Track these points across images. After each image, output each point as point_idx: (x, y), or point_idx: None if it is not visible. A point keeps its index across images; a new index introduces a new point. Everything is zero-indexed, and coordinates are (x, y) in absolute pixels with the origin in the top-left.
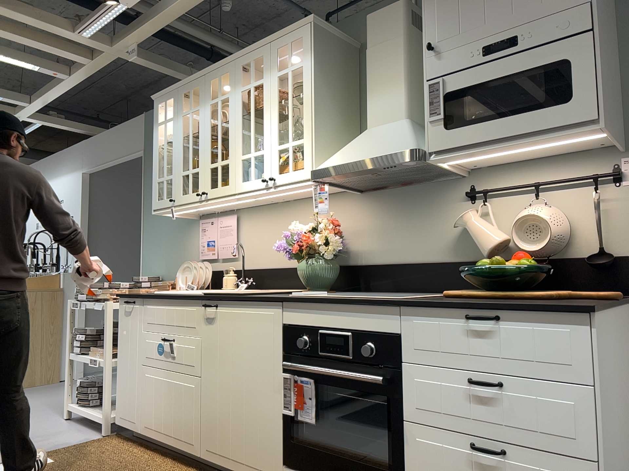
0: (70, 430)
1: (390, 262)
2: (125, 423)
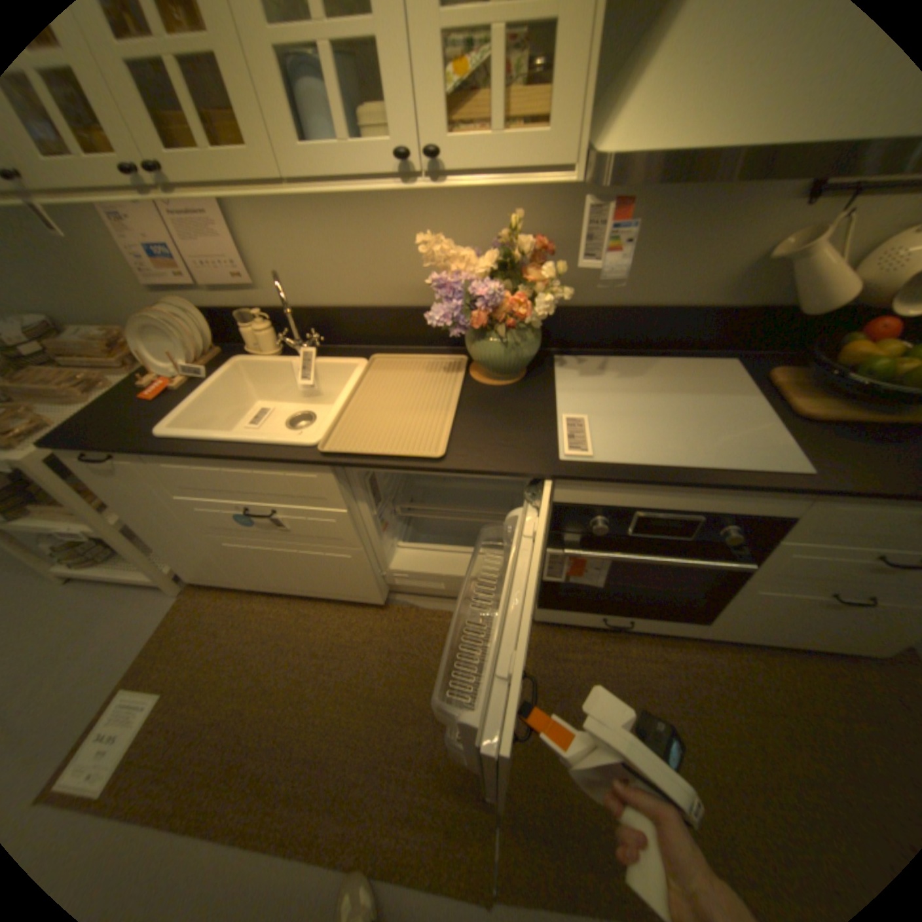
0: (101, 609)
1: (611, 304)
2: (209, 583)
